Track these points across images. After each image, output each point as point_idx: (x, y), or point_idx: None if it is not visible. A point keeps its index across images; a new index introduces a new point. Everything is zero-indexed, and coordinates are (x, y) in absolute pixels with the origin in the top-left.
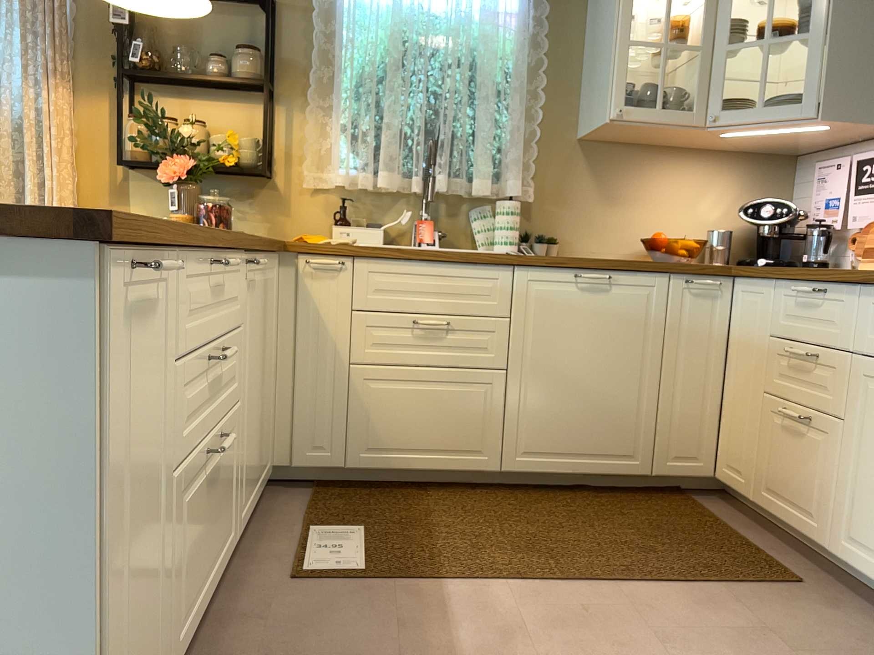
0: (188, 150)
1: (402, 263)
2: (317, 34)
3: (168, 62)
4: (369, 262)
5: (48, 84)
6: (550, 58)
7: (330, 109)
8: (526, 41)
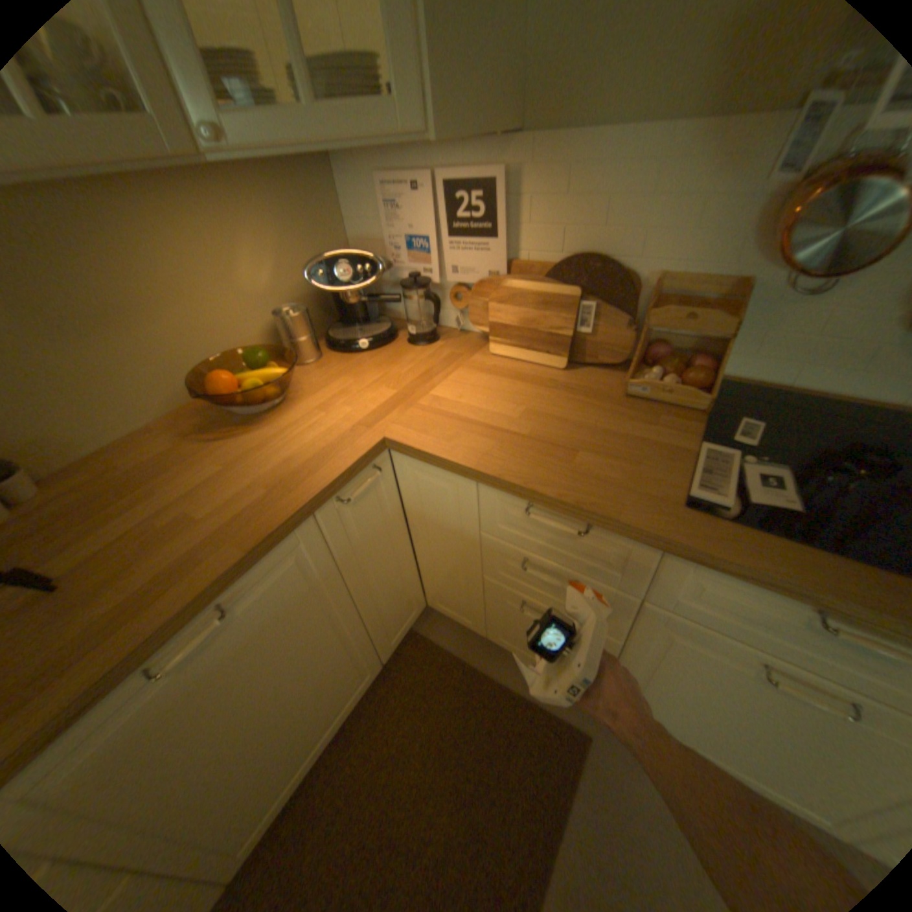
0: None
1: None
2: None
3: None
4: None
5: None
6: None
7: None
8: None
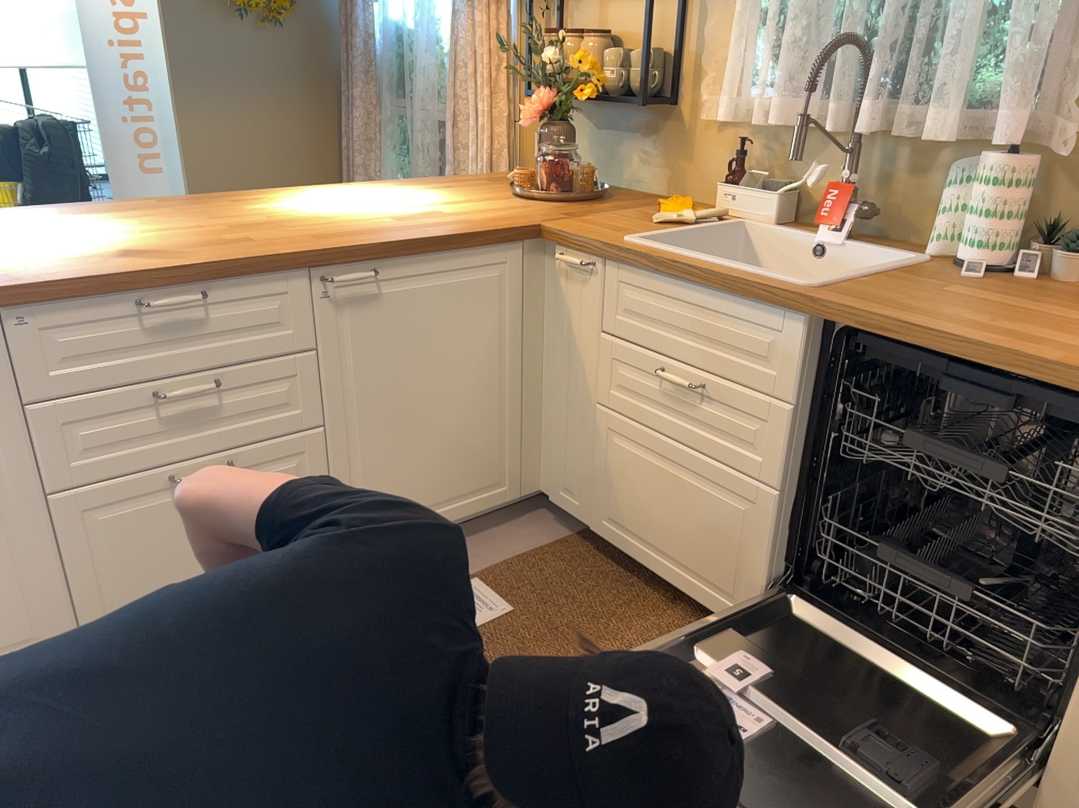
0: (556, 79)
1: (655, 277)
2: None
3: None
4: (621, 268)
5: (482, 4)
6: None
7: None
8: None
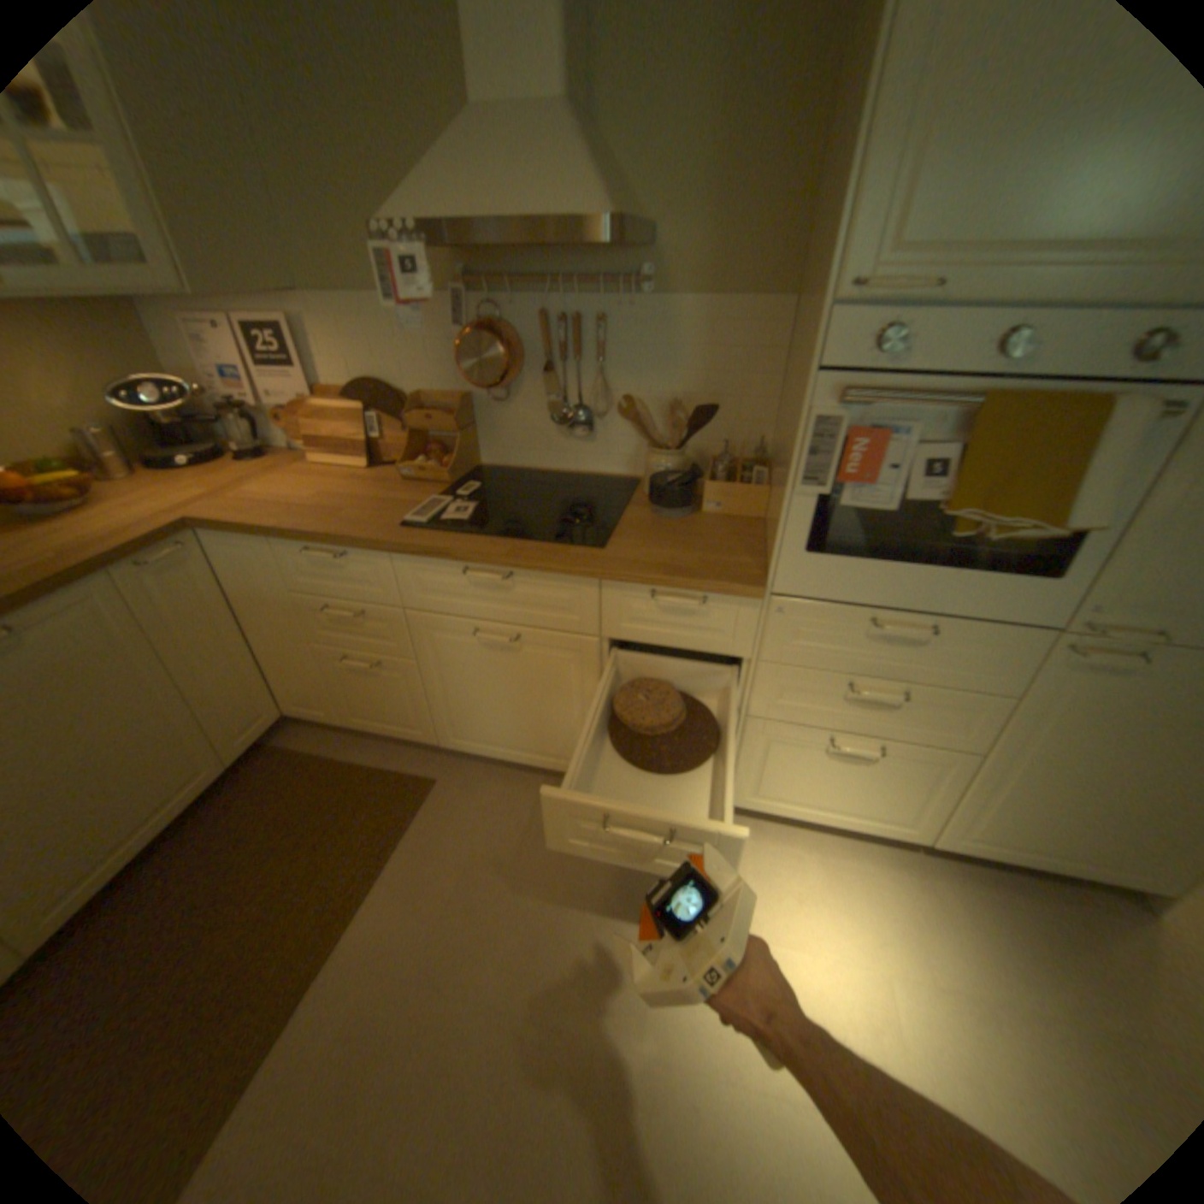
0: None
1: None
2: None
3: None
4: None
5: None
6: None
7: None
8: None
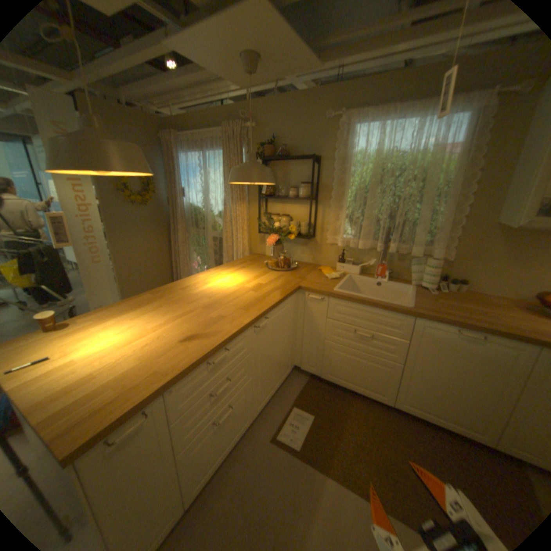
0: (277, 231)
1: (352, 303)
2: (336, 171)
3: (276, 189)
4: (336, 300)
5: (237, 203)
6: (485, 169)
7: (341, 207)
8: (466, 161)
